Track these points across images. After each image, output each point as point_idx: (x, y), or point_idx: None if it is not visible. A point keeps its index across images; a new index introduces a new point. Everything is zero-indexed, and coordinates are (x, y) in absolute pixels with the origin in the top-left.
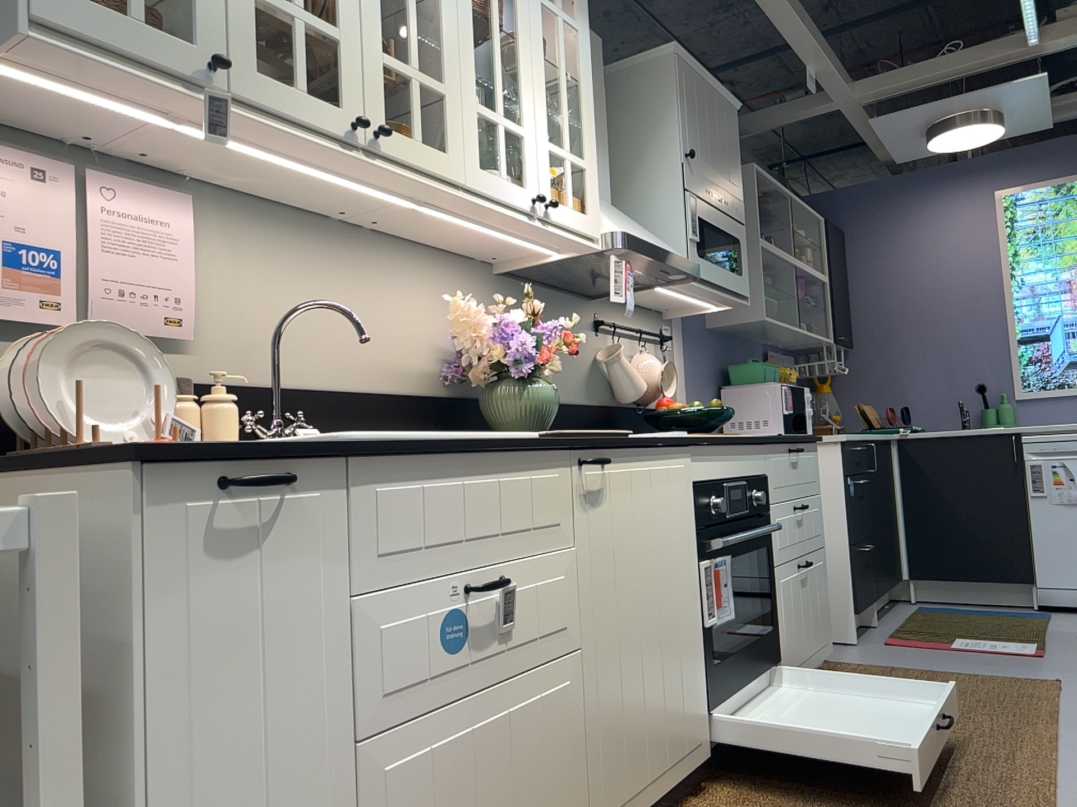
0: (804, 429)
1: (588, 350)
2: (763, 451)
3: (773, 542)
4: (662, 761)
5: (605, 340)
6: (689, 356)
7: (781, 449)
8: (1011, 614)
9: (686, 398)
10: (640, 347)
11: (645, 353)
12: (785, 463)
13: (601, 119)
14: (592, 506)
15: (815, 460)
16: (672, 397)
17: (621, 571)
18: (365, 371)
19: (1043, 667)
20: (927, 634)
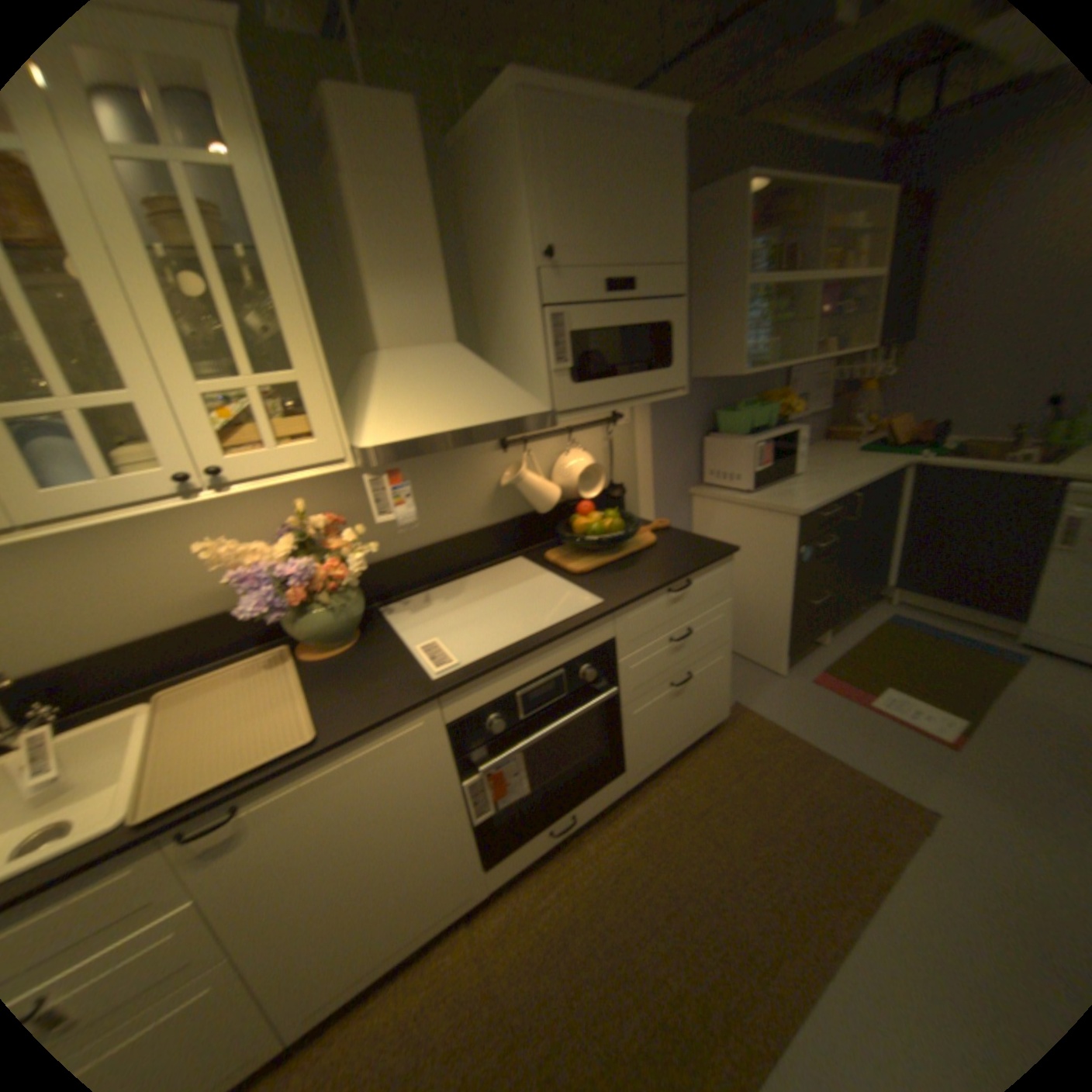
0: (790, 472)
1: (488, 474)
2: (607, 620)
3: (622, 690)
4: (400, 942)
5: (517, 453)
6: (657, 419)
7: (648, 600)
8: (981, 654)
9: (648, 464)
10: (574, 439)
11: (574, 449)
12: (656, 608)
13: (420, 231)
14: (221, 853)
15: (723, 574)
16: (626, 470)
17: (296, 869)
18: (161, 612)
19: (943, 779)
20: (864, 676)
